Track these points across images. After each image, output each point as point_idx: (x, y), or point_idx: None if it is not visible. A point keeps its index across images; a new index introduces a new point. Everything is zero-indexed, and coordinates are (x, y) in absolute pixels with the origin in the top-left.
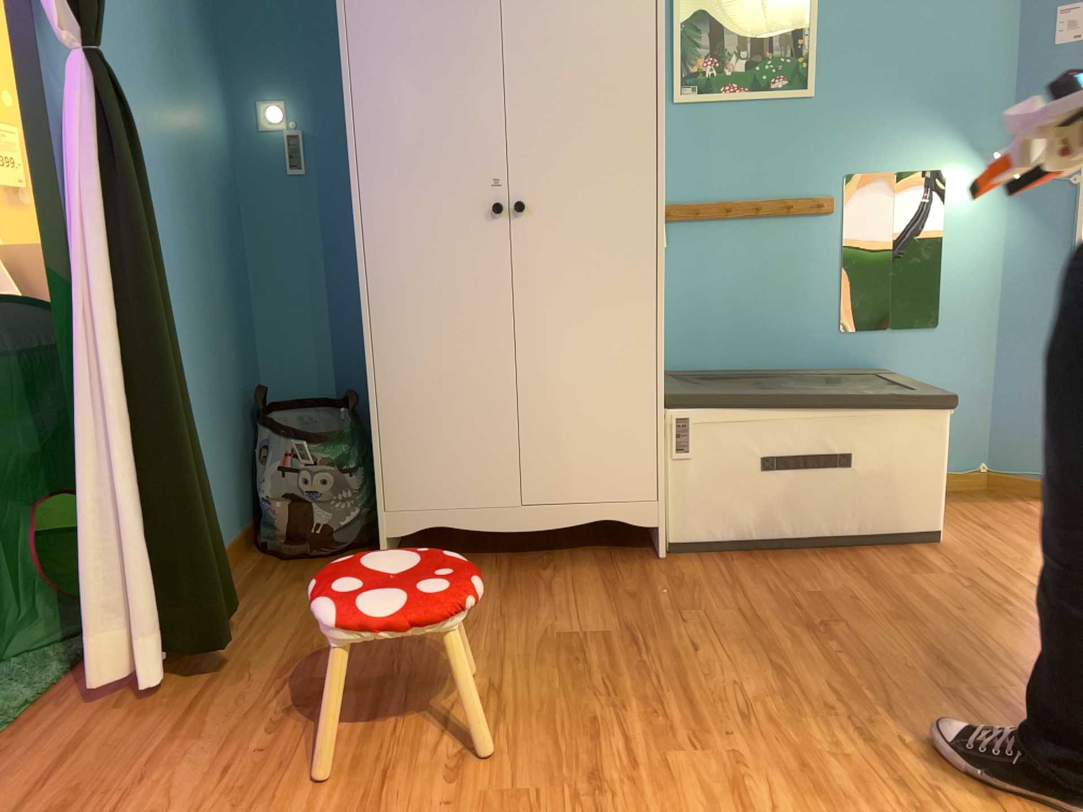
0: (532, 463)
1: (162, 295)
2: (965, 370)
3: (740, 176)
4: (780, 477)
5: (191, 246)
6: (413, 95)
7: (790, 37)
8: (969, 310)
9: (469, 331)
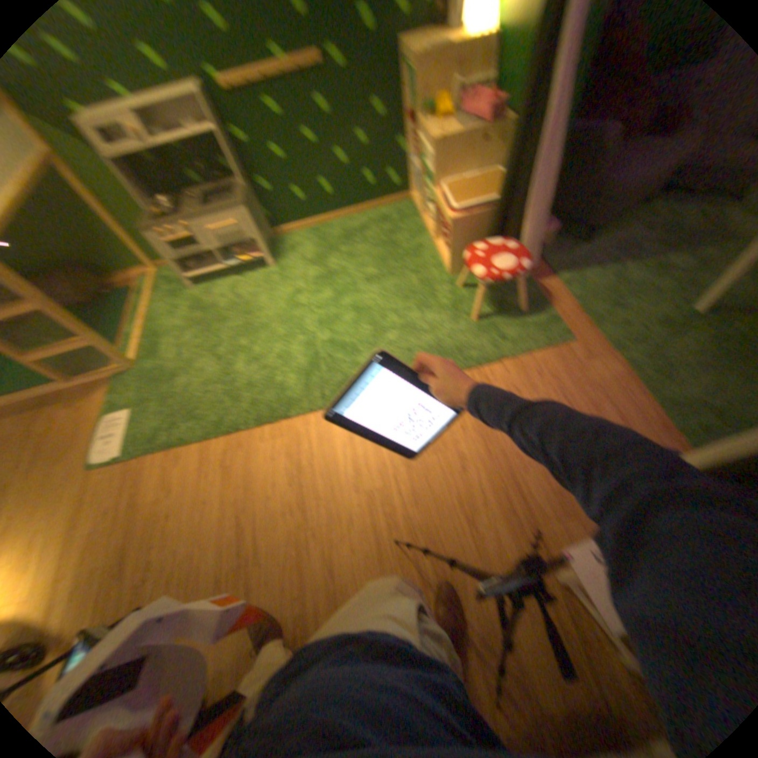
0: None
1: None
2: None
3: None
4: None
5: None
6: None
7: None
8: None
9: None
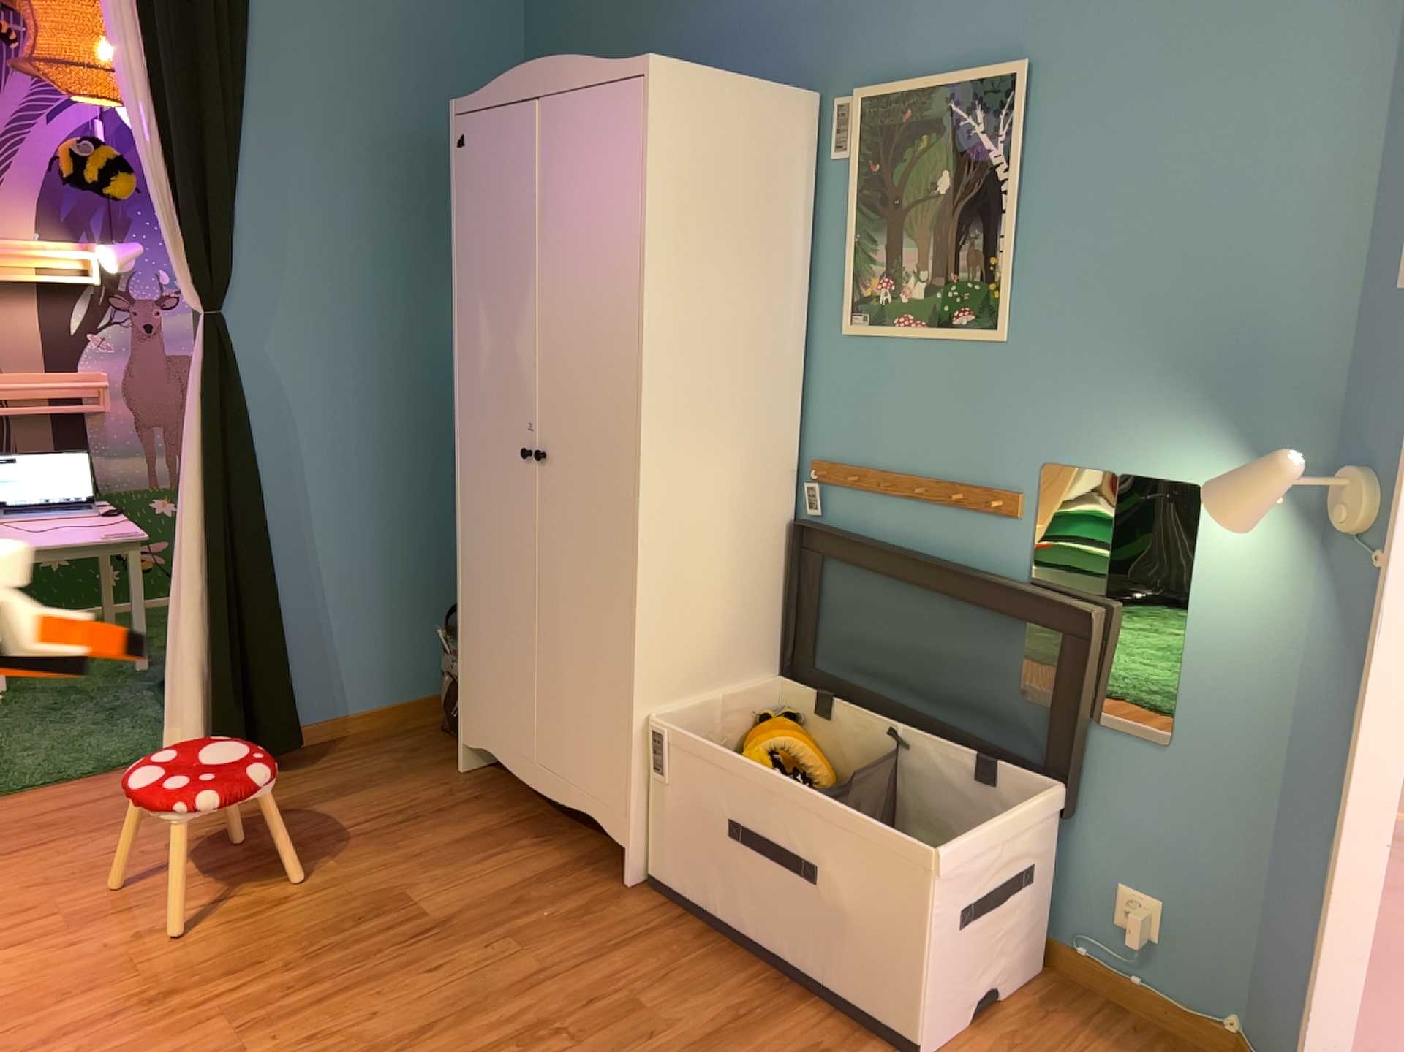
0: (561, 725)
1: (253, 492)
2: (1212, 835)
3: (912, 439)
4: (755, 857)
5: (398, 438)
6: (488, 330)
7: (980, 254)
8: (1227, 733)
9: (512, 570)
